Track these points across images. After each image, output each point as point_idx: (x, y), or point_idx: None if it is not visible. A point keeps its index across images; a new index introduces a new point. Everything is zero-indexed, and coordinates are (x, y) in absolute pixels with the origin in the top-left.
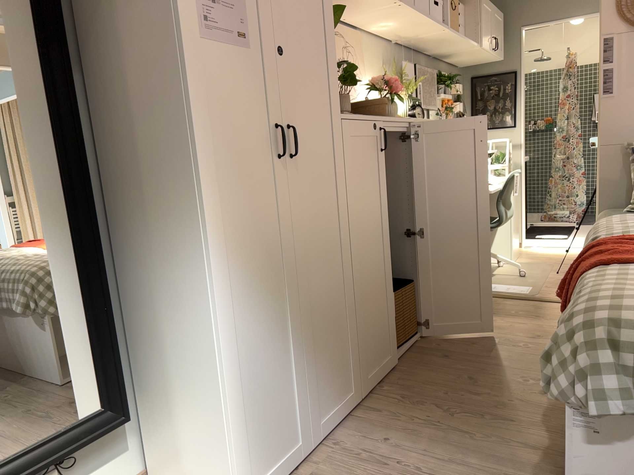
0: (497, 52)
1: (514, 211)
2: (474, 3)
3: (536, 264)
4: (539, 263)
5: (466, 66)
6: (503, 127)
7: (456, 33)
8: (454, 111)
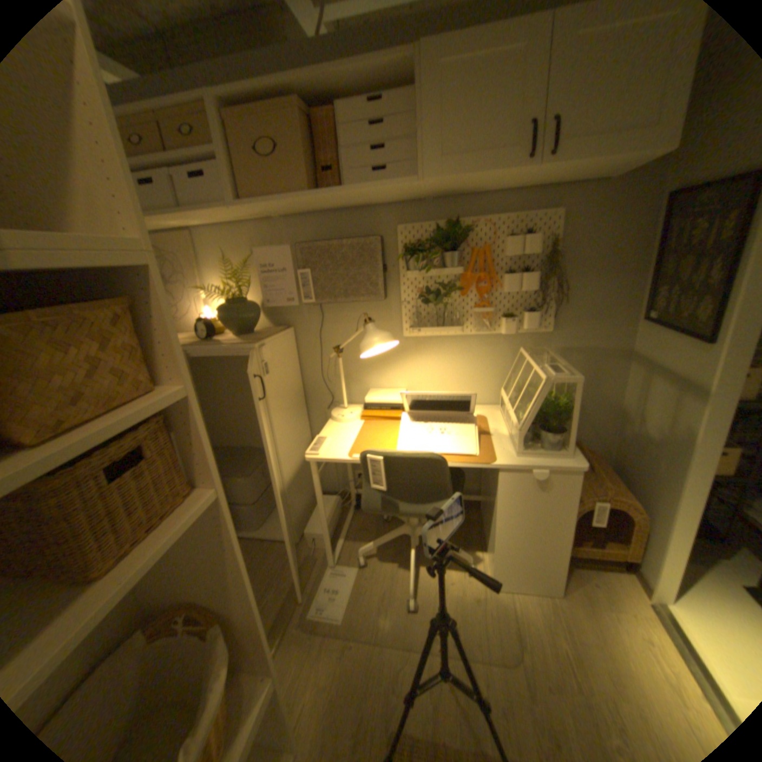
0: (595, 140)
1: (509, 517)
2: (414, 67)
3: (500, 631)
4: (518, 637)
5: (625, 169)
6: (694, 331)
7: (264, 198)
8: (503, 288)
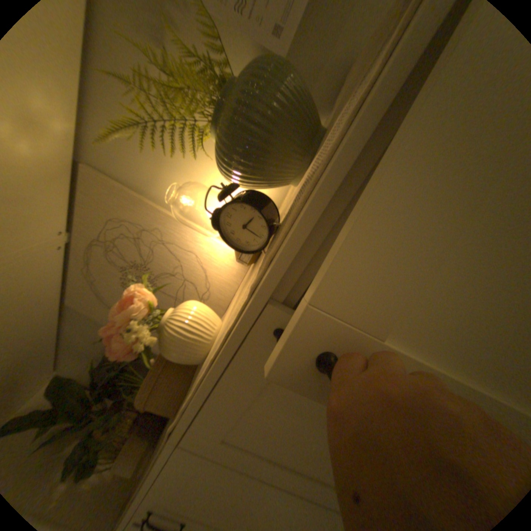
0: None
1: None
2: None
3: None
4: None
5: None
6: None
7: None
8: None
